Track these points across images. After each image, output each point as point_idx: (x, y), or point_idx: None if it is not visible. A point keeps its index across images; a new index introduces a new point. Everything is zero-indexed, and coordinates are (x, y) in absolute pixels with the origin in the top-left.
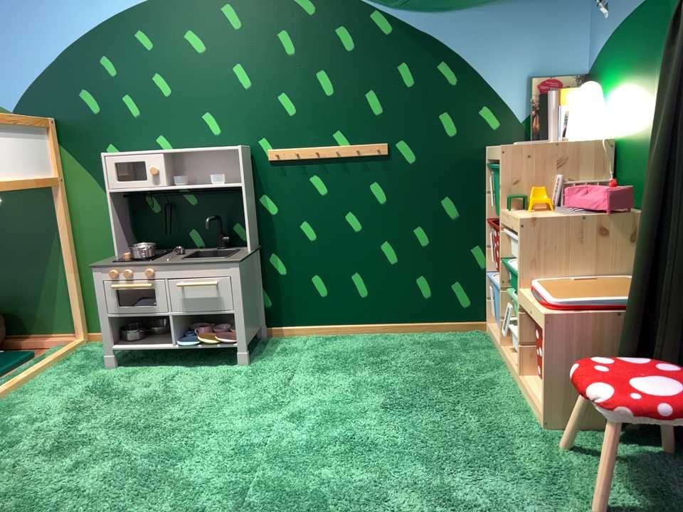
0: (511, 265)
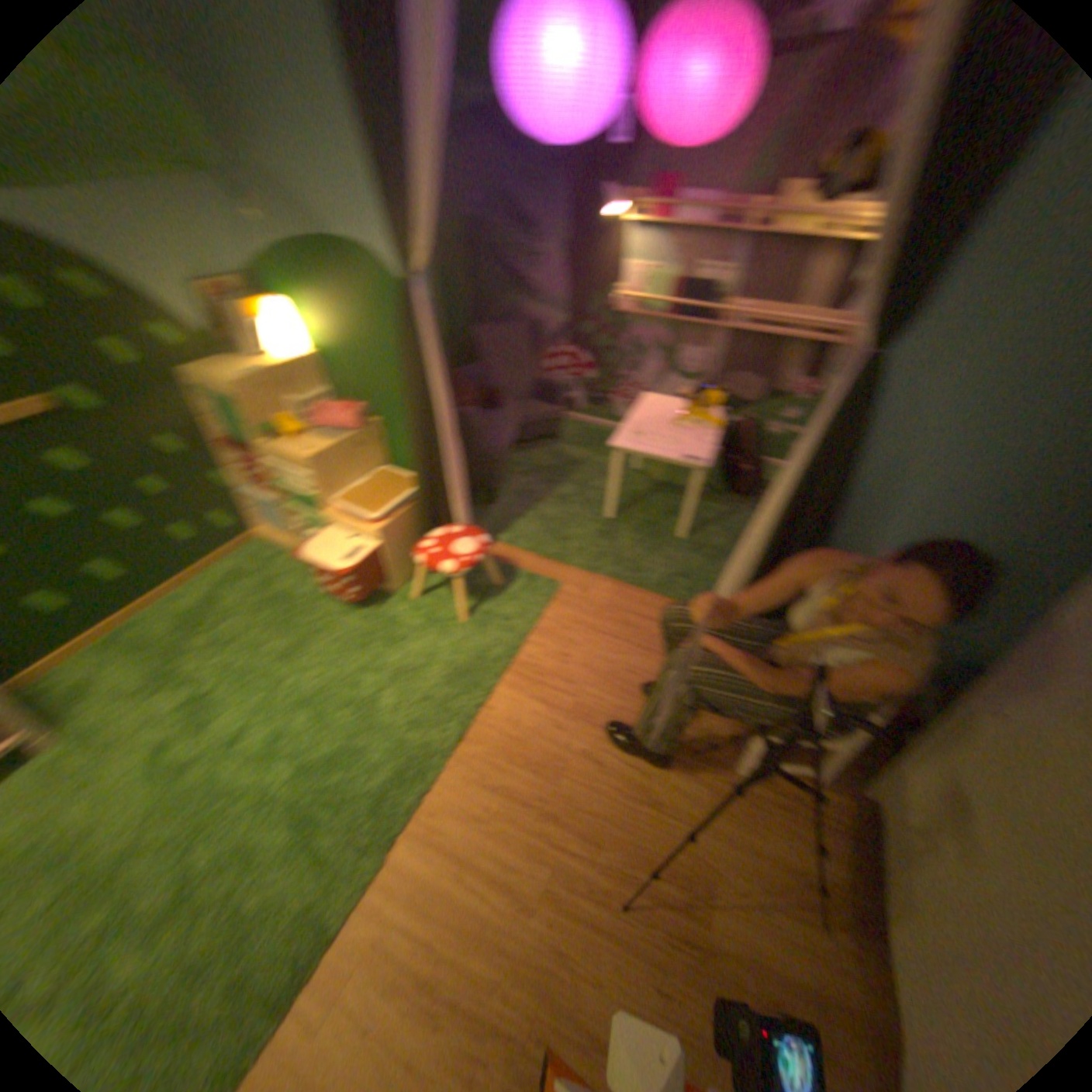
0: (282, 489)
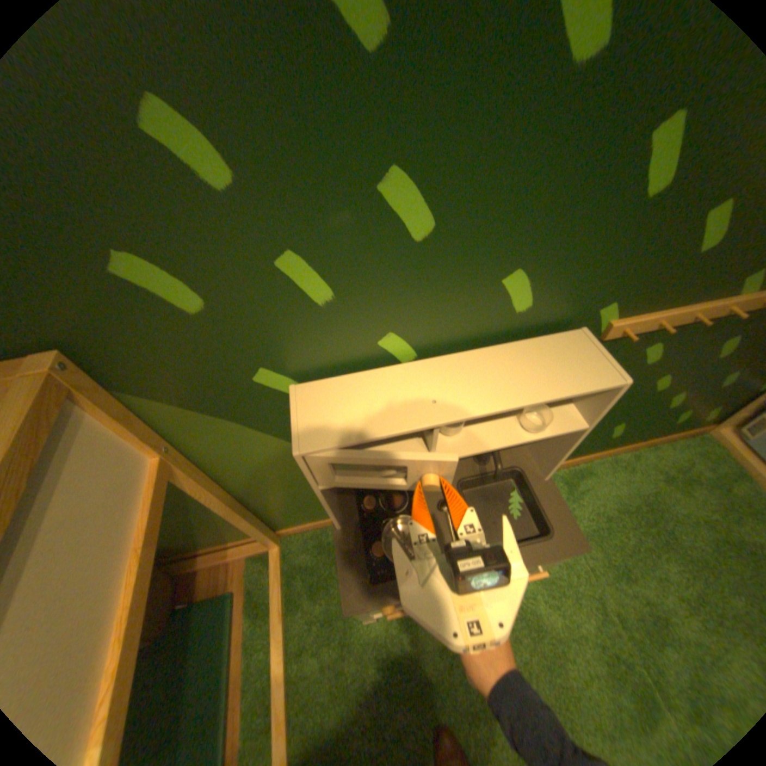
0: None
